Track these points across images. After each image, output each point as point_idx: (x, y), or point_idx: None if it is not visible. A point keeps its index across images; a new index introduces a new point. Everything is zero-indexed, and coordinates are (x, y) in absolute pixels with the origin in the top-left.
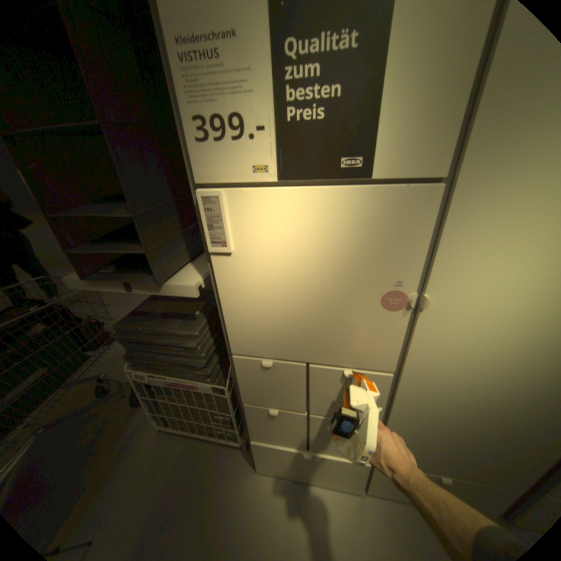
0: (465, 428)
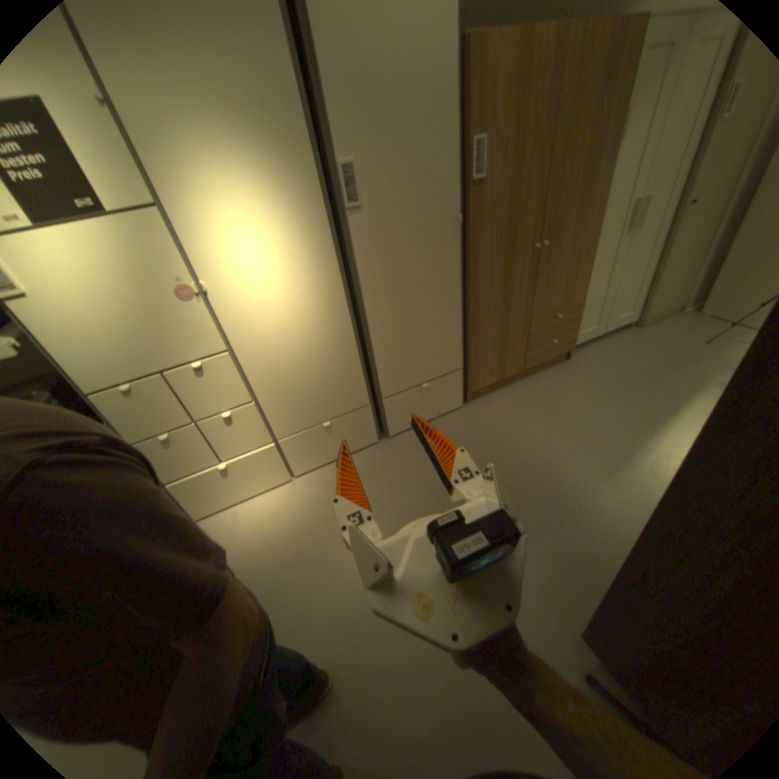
0: (301, 373)
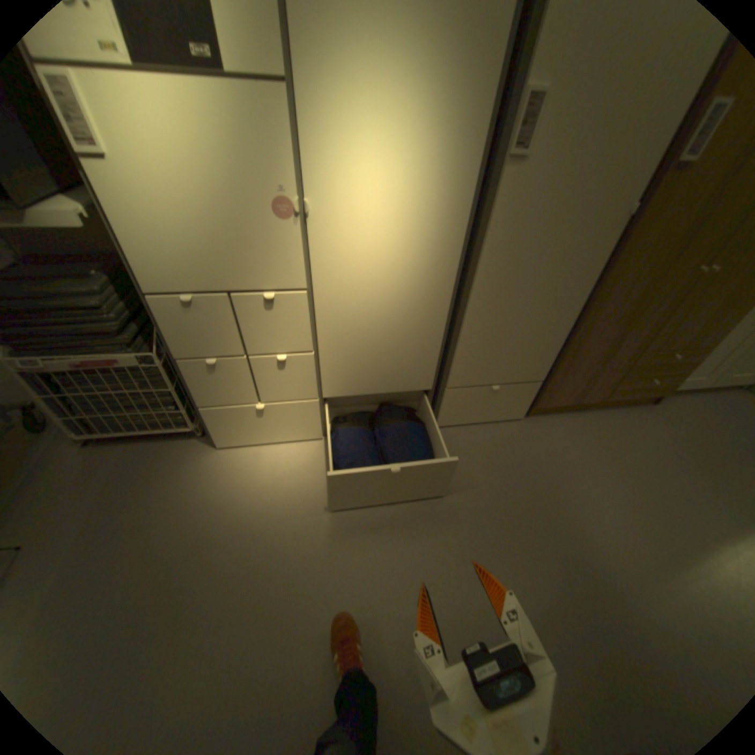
0: (375, 337)
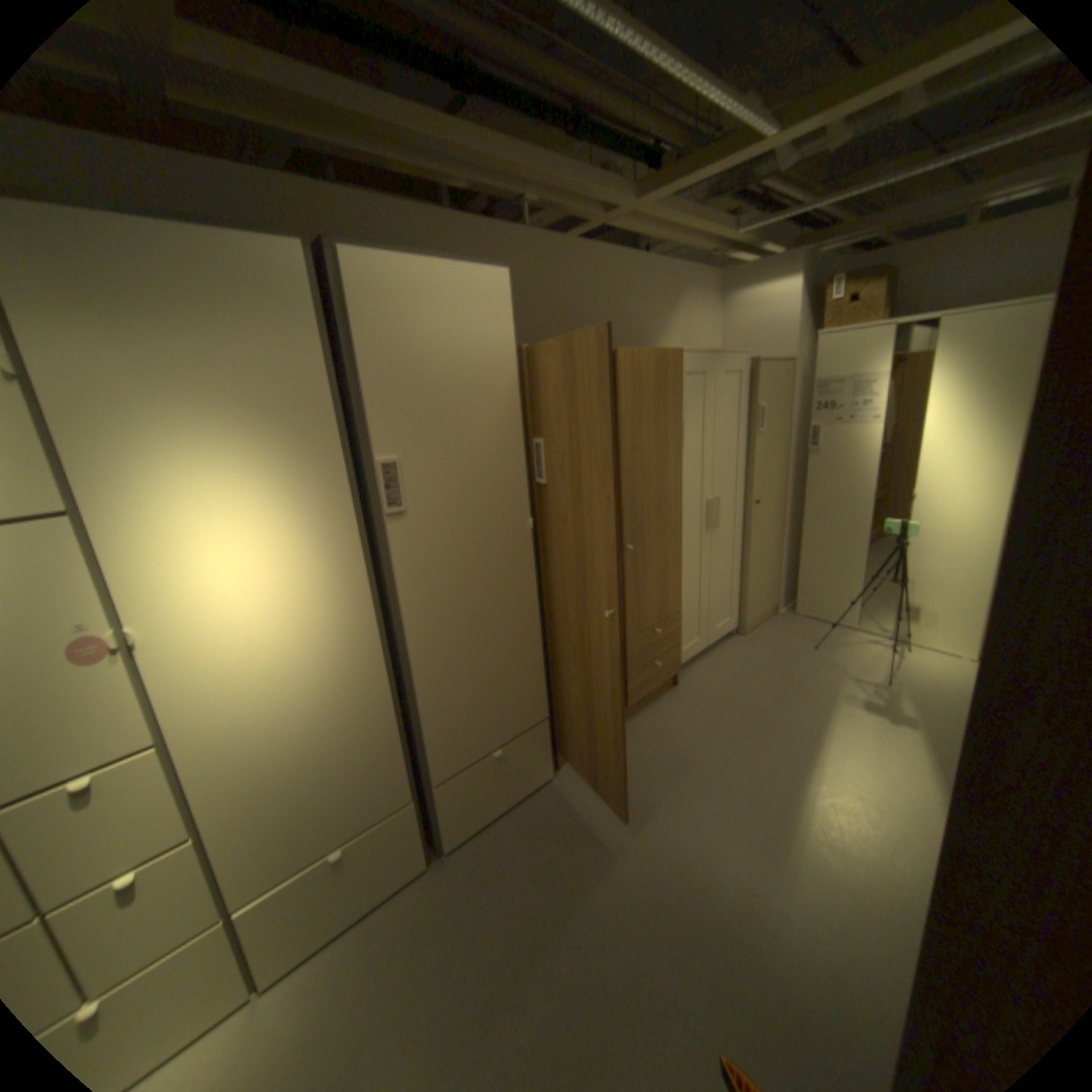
0: (293, 766)
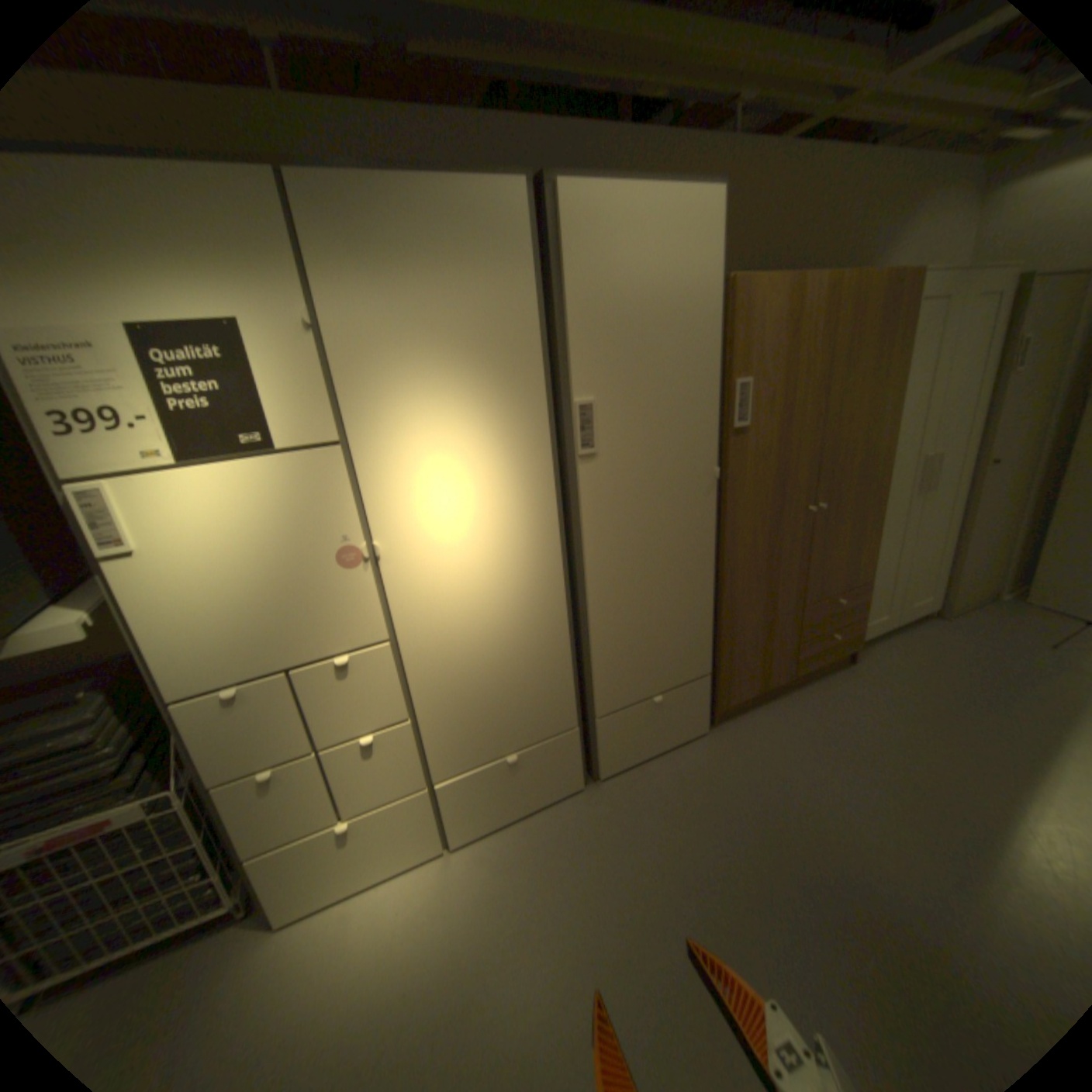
0: (486, 676)
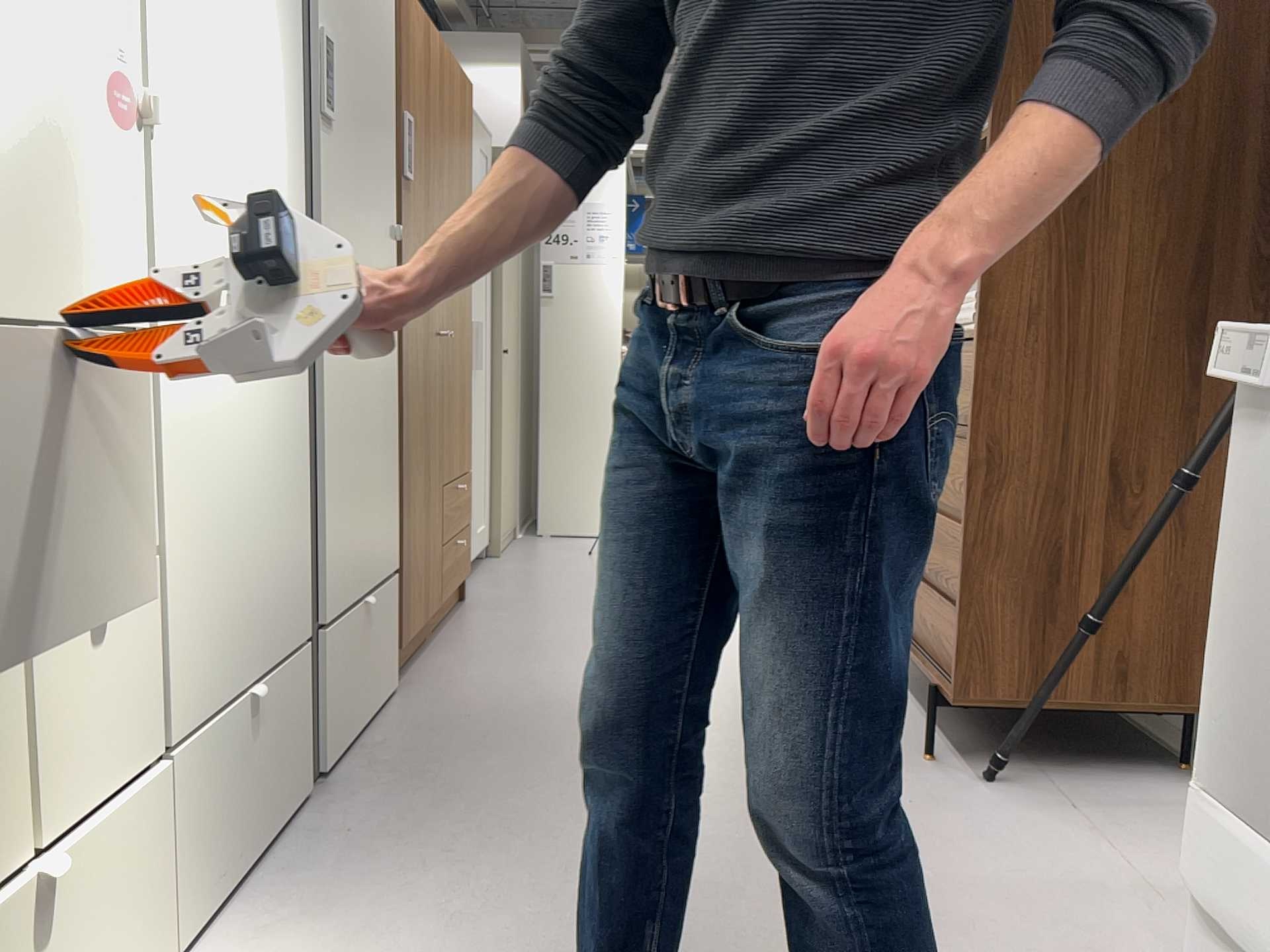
0: (233, 482)
